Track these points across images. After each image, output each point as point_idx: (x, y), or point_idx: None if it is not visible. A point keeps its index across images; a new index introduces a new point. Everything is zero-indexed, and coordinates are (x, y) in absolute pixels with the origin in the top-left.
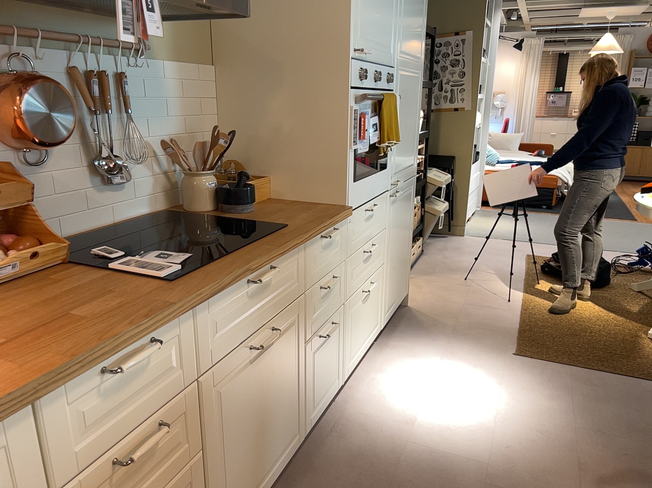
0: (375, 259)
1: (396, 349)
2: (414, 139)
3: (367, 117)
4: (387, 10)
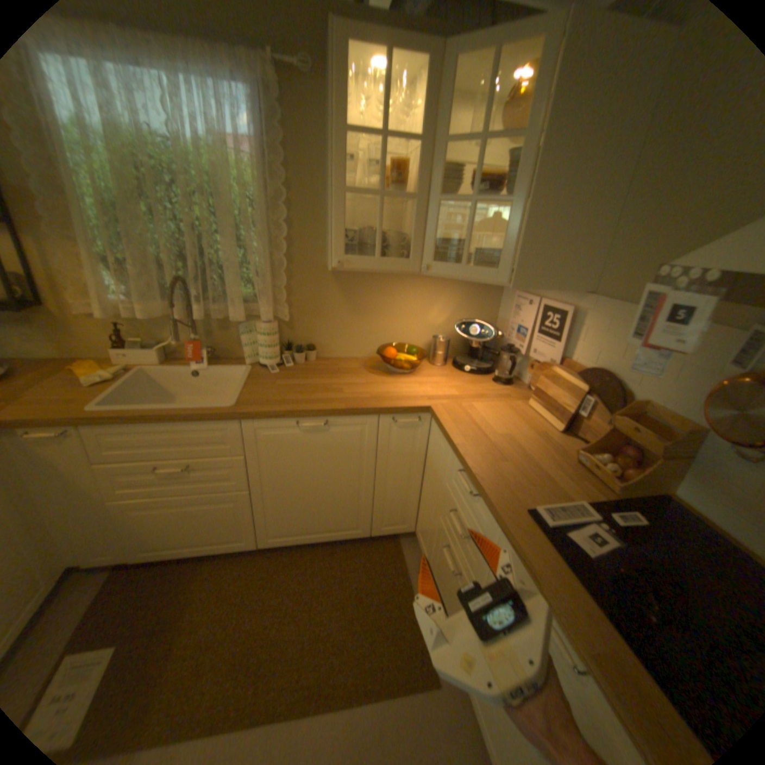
0: None
1: None
2: None
3: None
4: None
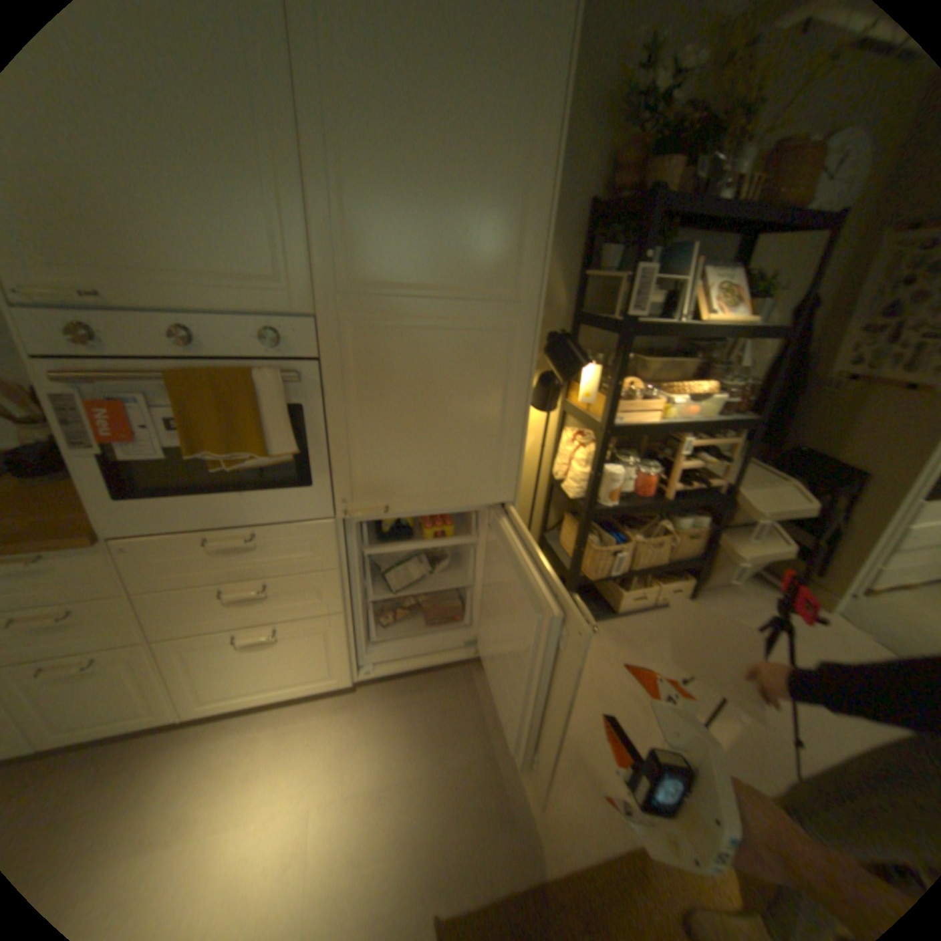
0: (283, 606)
1: (352, 725)
2: (489, 444)
3: (134, 407)
4: (213, 196)
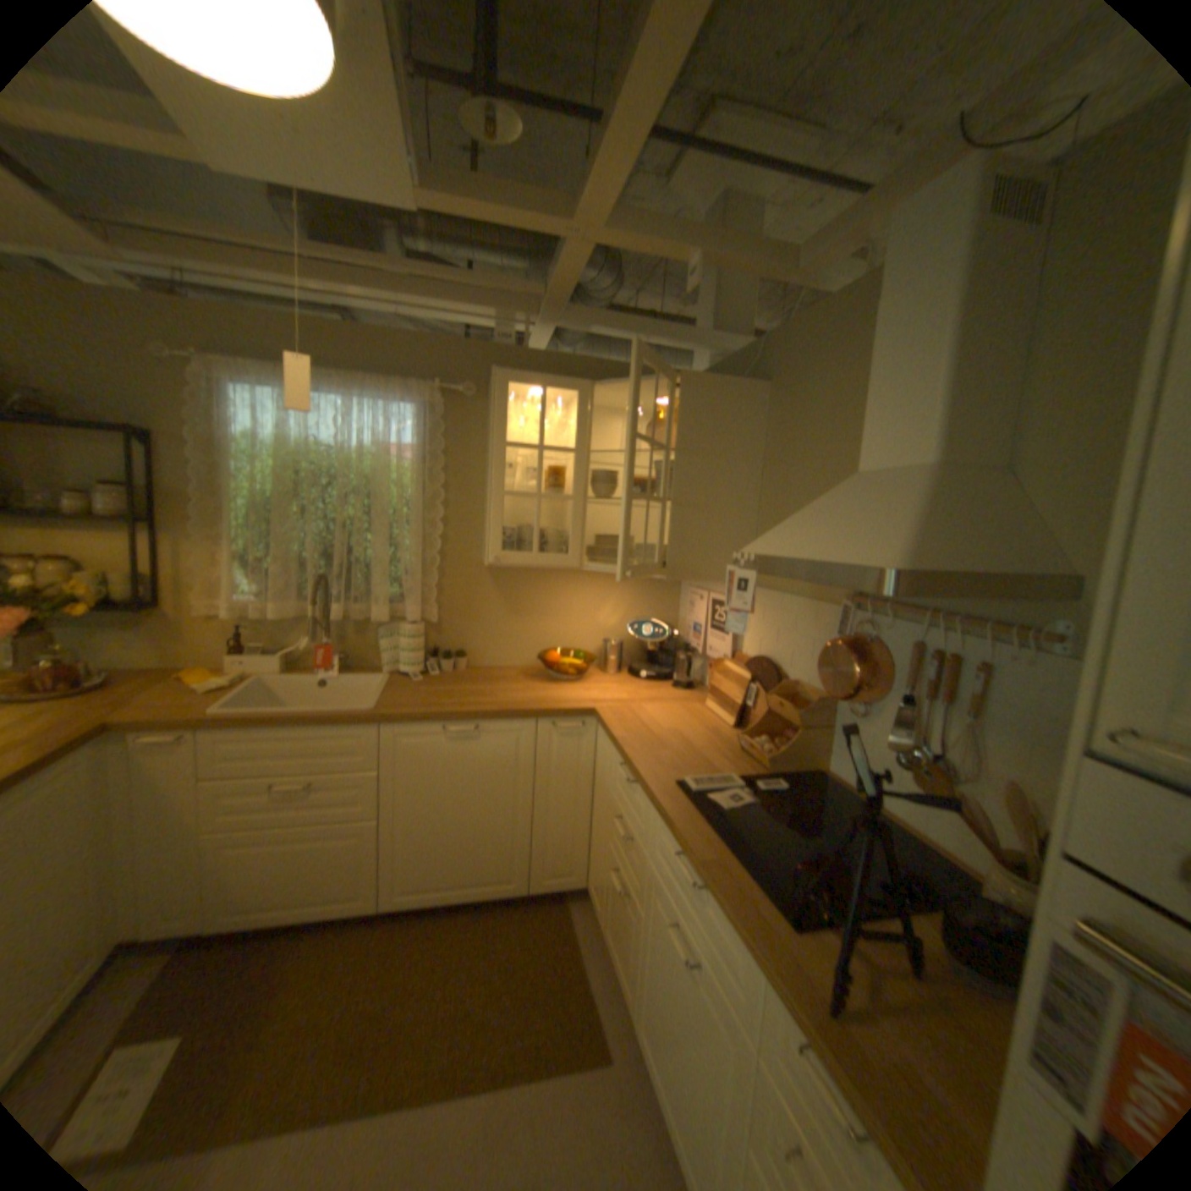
0: None
1: None
2: None
3: None
4: None
